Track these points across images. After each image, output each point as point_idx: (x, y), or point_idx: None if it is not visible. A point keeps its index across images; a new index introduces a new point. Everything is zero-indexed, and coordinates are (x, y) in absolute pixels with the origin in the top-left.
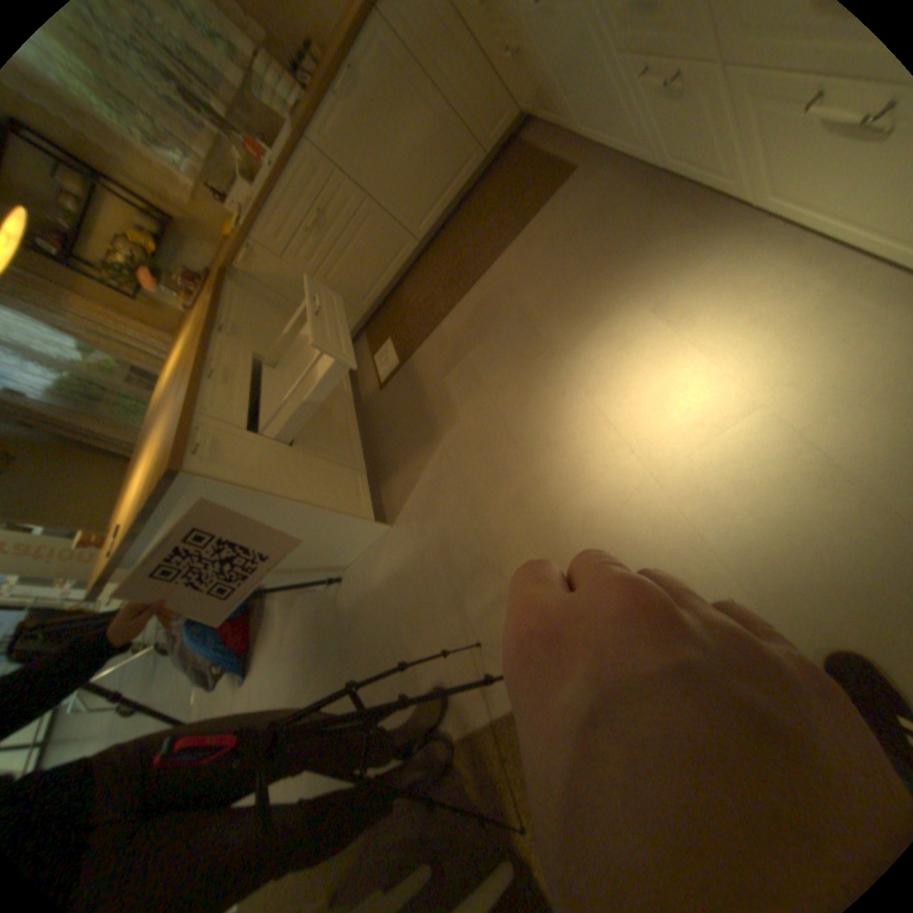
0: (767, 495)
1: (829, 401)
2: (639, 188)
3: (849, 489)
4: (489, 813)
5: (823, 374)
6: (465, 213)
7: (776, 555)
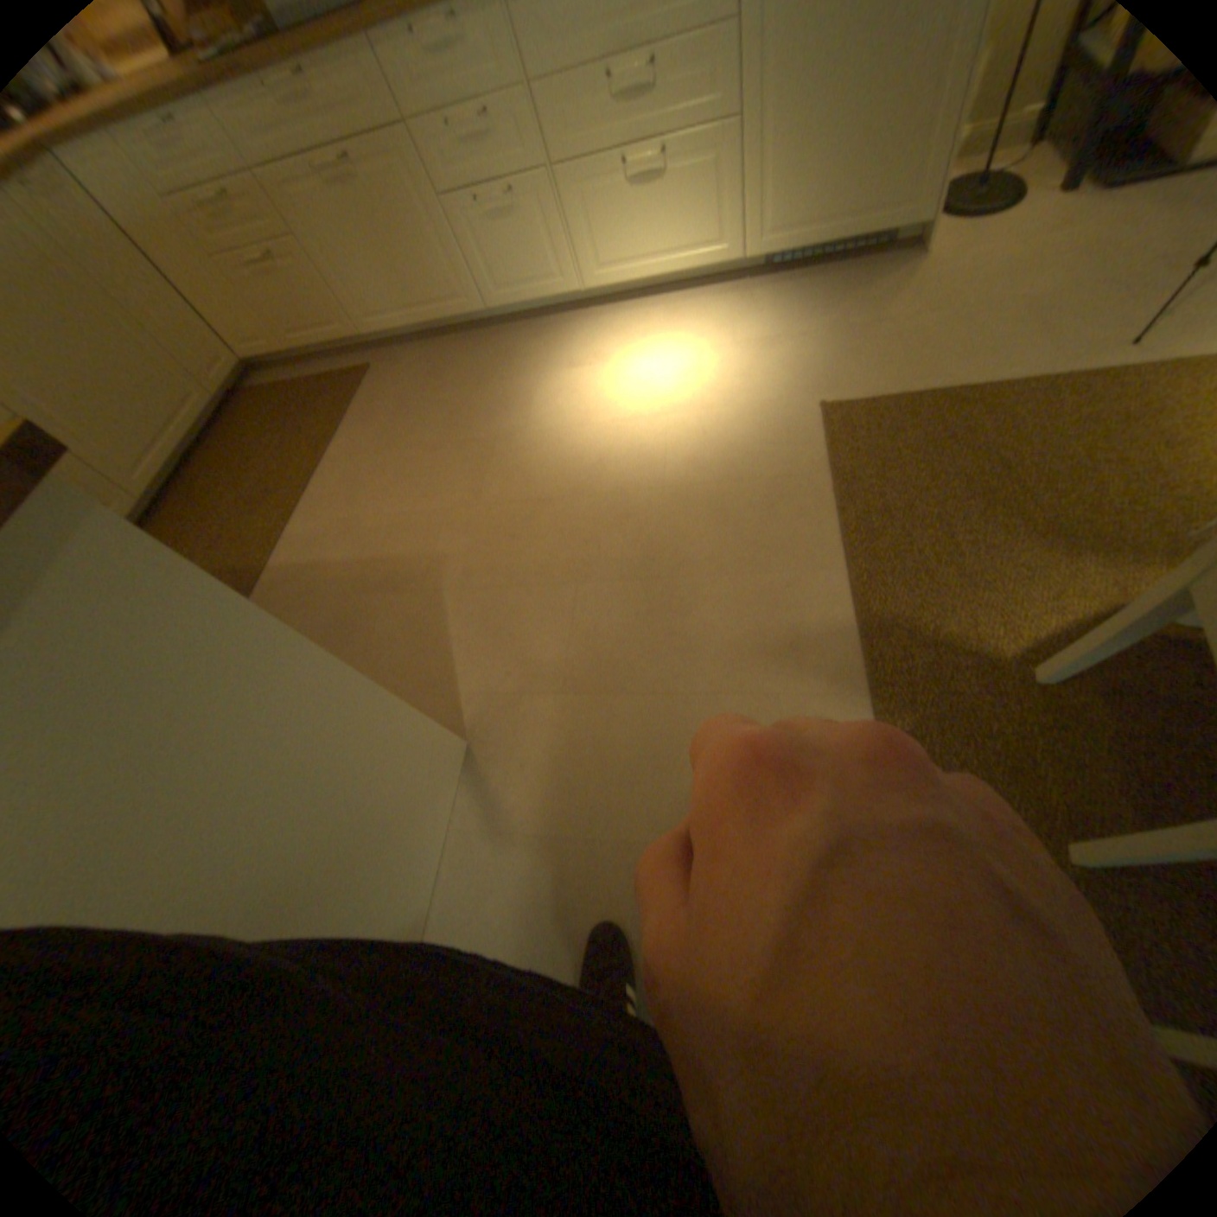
0: (761, 366)
1: (725, 329)
2: (462, 344)
3: (782, 339)
4: (979, 682)
5: (708, 326)
6: (208, 460)
7: (803, 375)
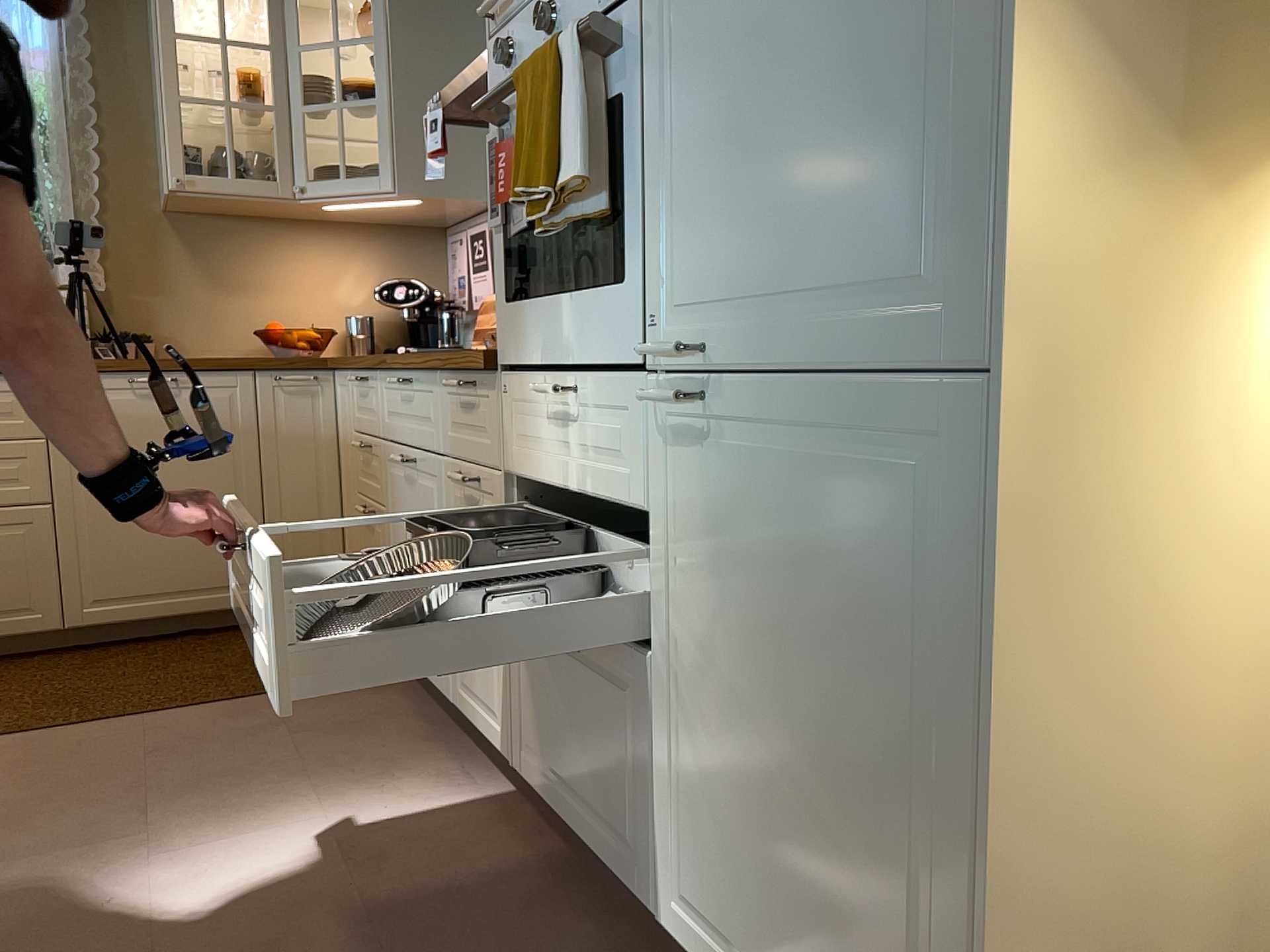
0: None
1: None
2: (417, 729)
3: None
4: None
5: None
6: (173, 648)
7: None
